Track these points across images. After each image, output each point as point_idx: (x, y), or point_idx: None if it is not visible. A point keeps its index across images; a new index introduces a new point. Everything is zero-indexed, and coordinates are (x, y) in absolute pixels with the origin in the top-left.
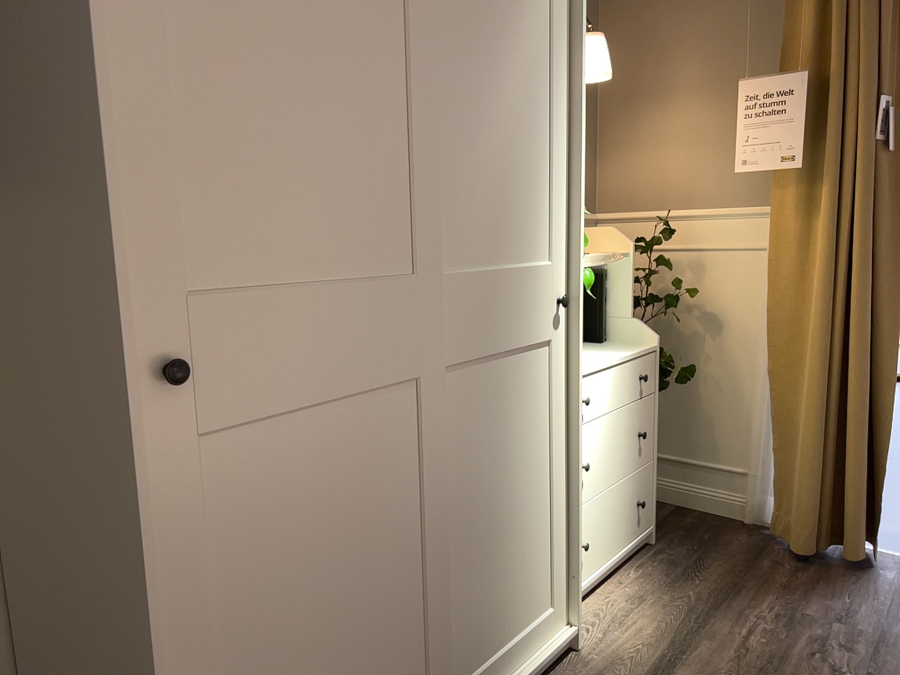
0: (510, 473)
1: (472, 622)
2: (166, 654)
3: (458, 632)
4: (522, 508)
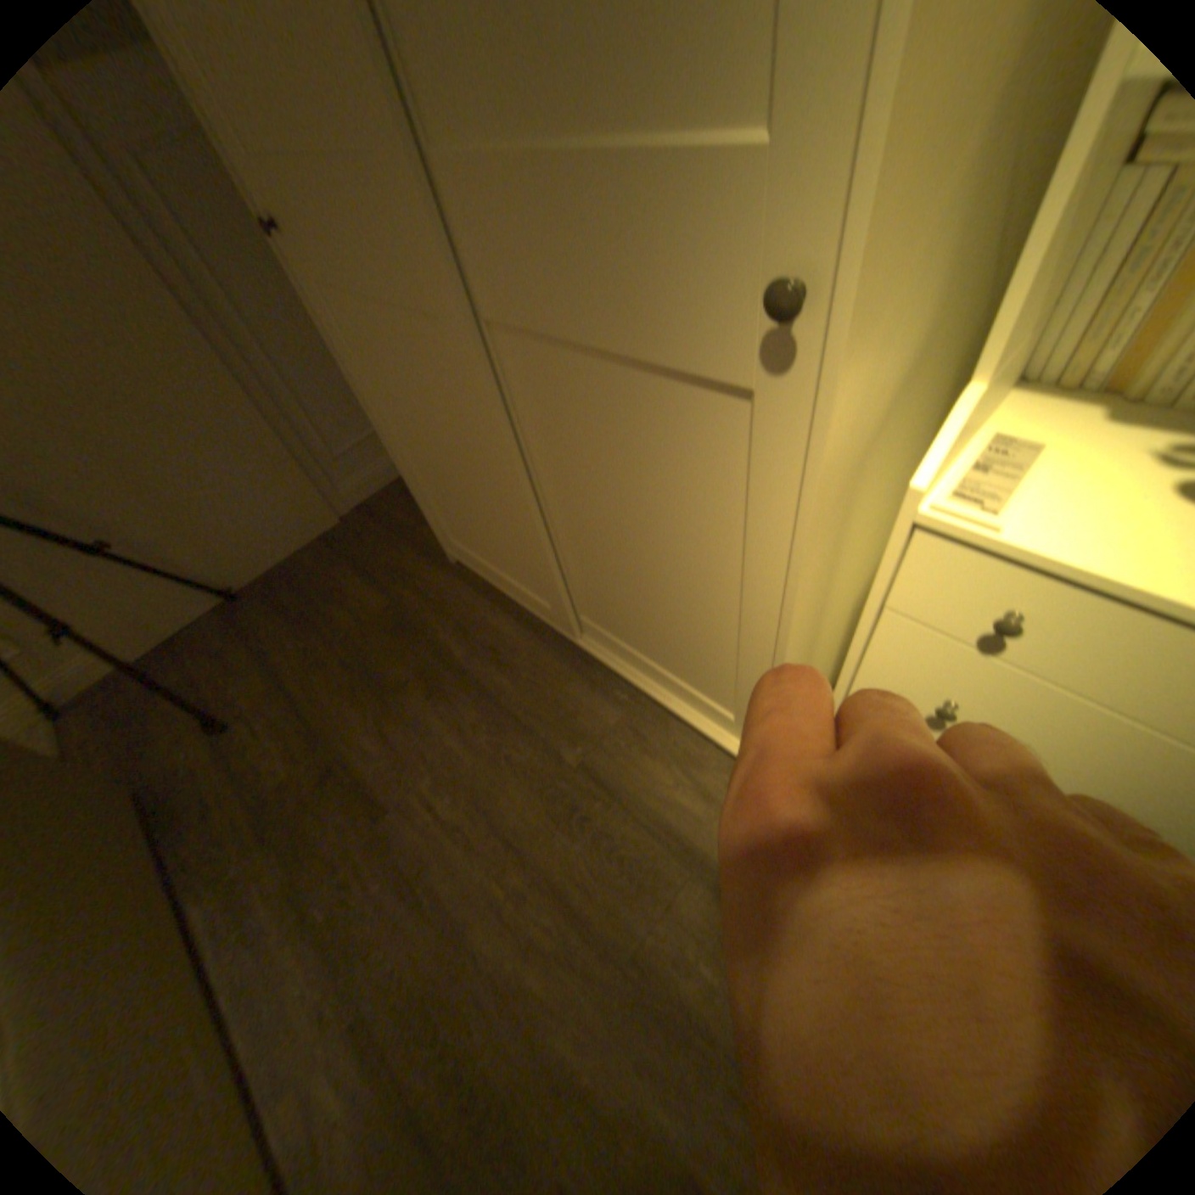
0: (641, 534)
1: (602, 604)
2: (368, 408)
3: (586, 593)
4: (669, 587)
